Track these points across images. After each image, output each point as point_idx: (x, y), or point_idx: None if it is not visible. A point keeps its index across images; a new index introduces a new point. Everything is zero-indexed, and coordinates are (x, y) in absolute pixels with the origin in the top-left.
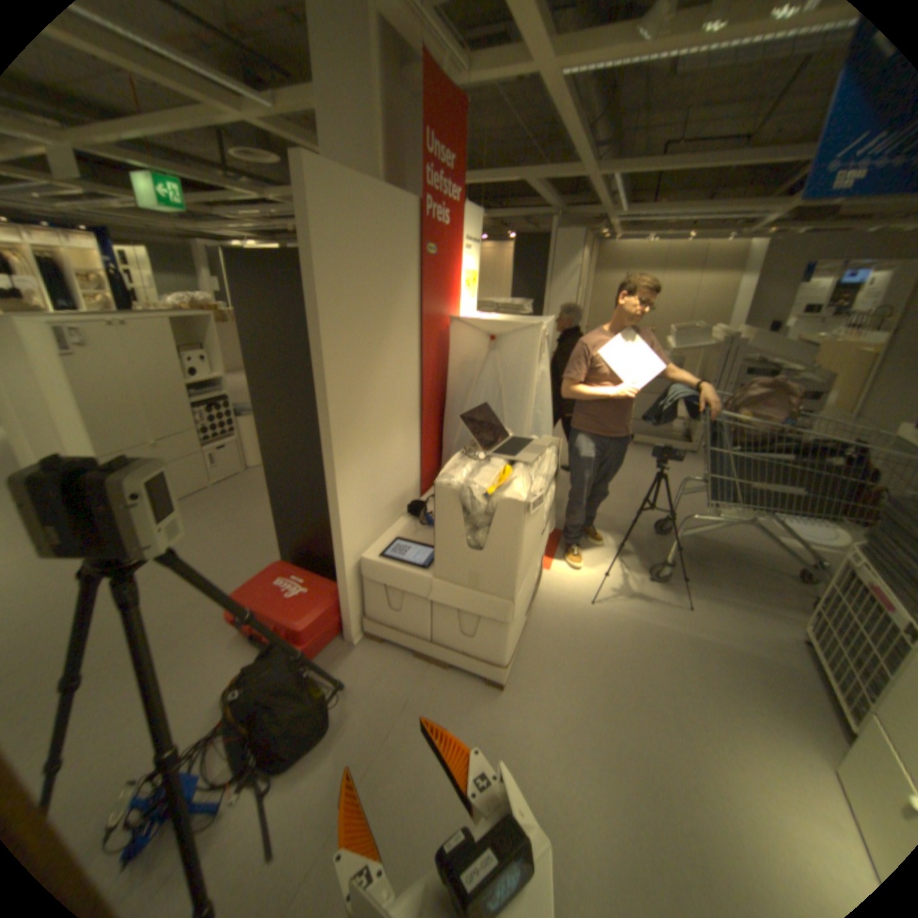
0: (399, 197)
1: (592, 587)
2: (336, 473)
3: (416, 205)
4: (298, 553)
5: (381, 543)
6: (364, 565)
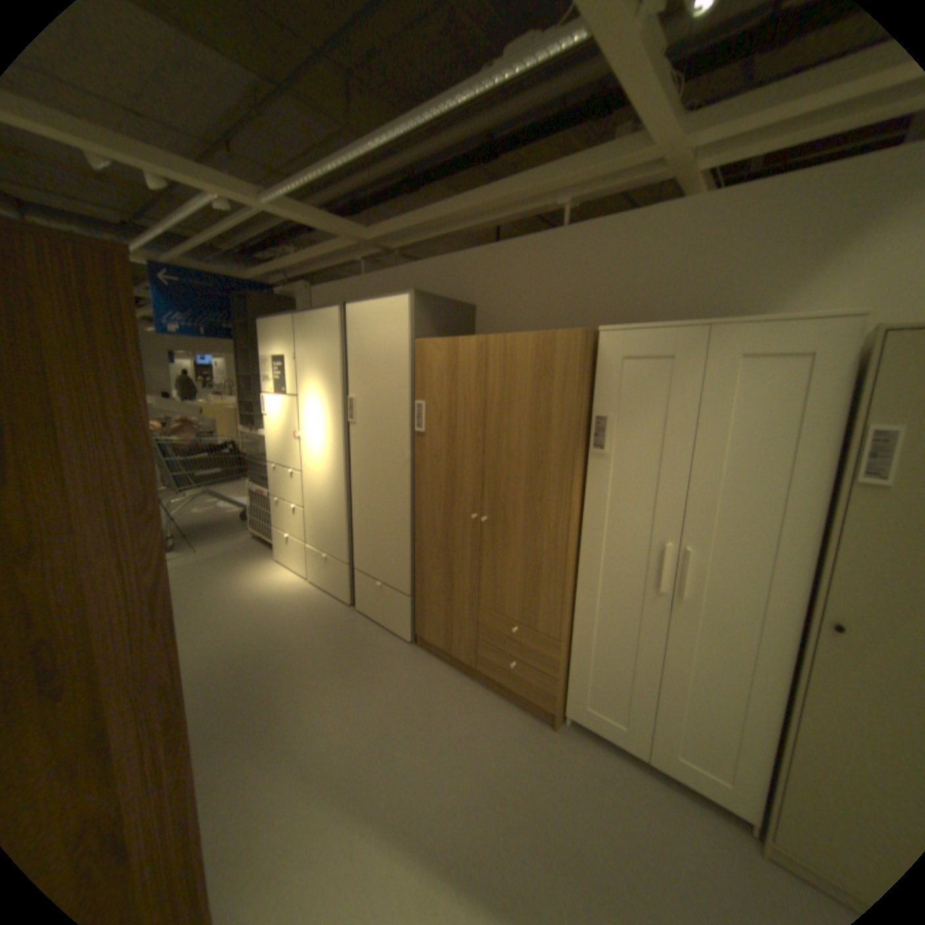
0: None
1: None
2: None
3: None
4: None
5: None
6: None
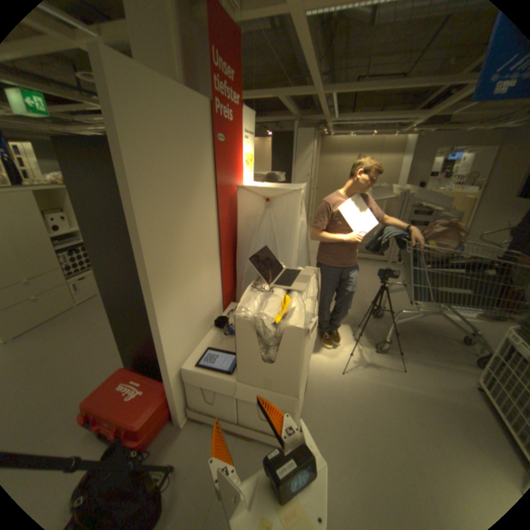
0: (193, 97)
1: (340, 361)
2: (155, 312)
3: (207, 104)
4: (134, 361)
5: (195, 354)
6: (182, 374)
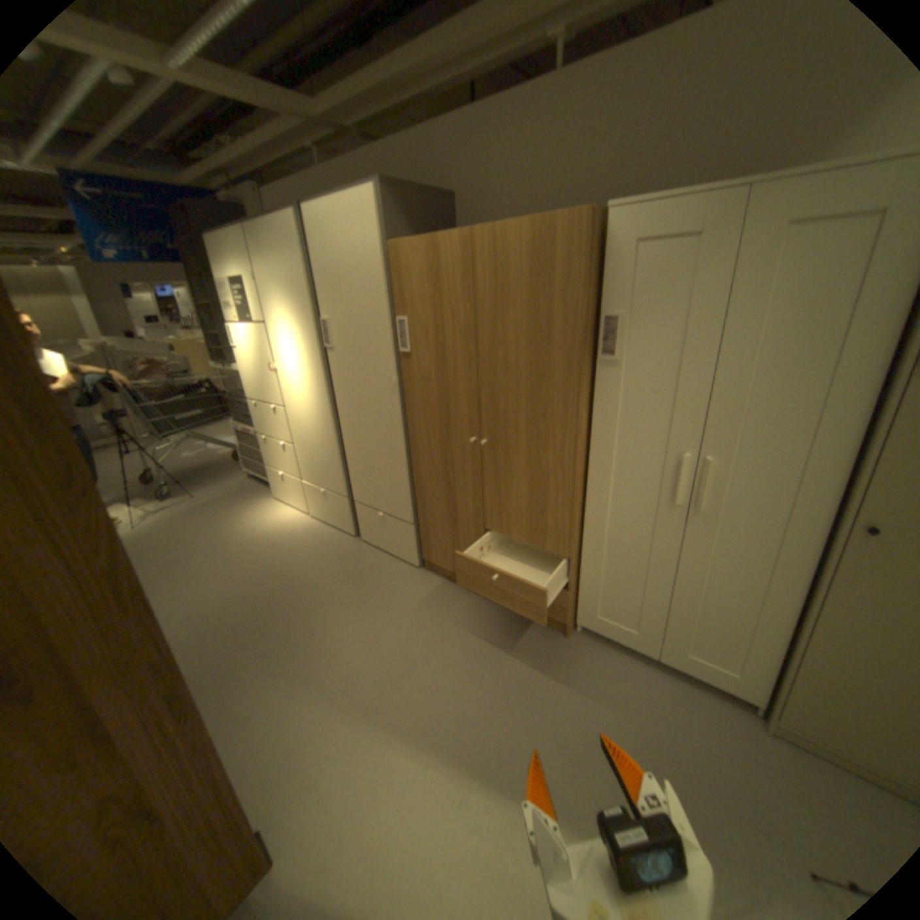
0: None
1: (126, 526)
2: None
3: None
4: None
5: None
6: None
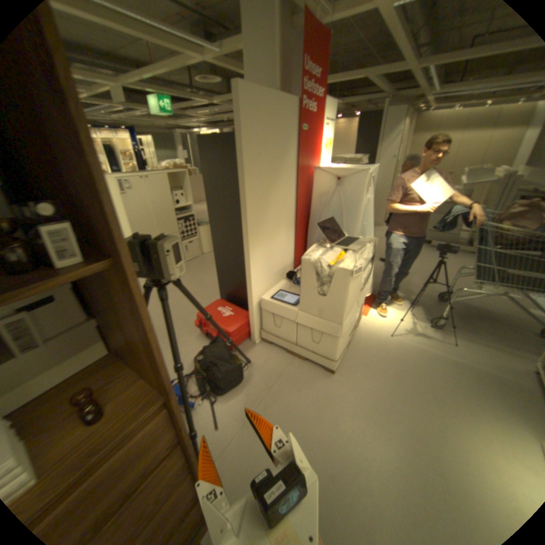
0: (287, 99)
1: (392, 328)
2: (250, 253)
3: (297, 102)
4: (229, 296)
5: (271, 292)
6: (262, 302)
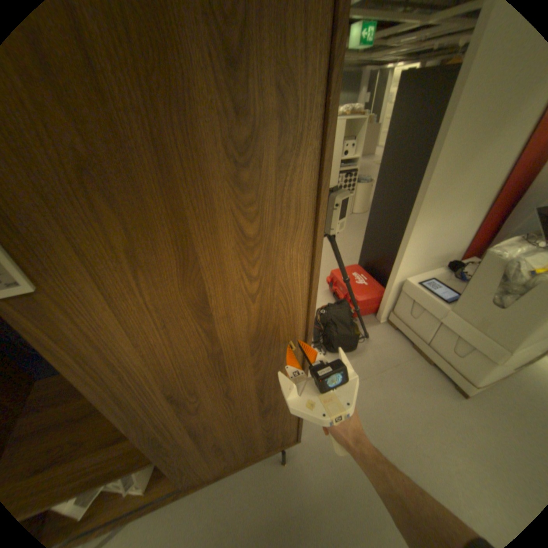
0: None
1: None
2: (414, 225)
3: None
4: (367, 264)
5: (421, 277)
6: (405, 284)
